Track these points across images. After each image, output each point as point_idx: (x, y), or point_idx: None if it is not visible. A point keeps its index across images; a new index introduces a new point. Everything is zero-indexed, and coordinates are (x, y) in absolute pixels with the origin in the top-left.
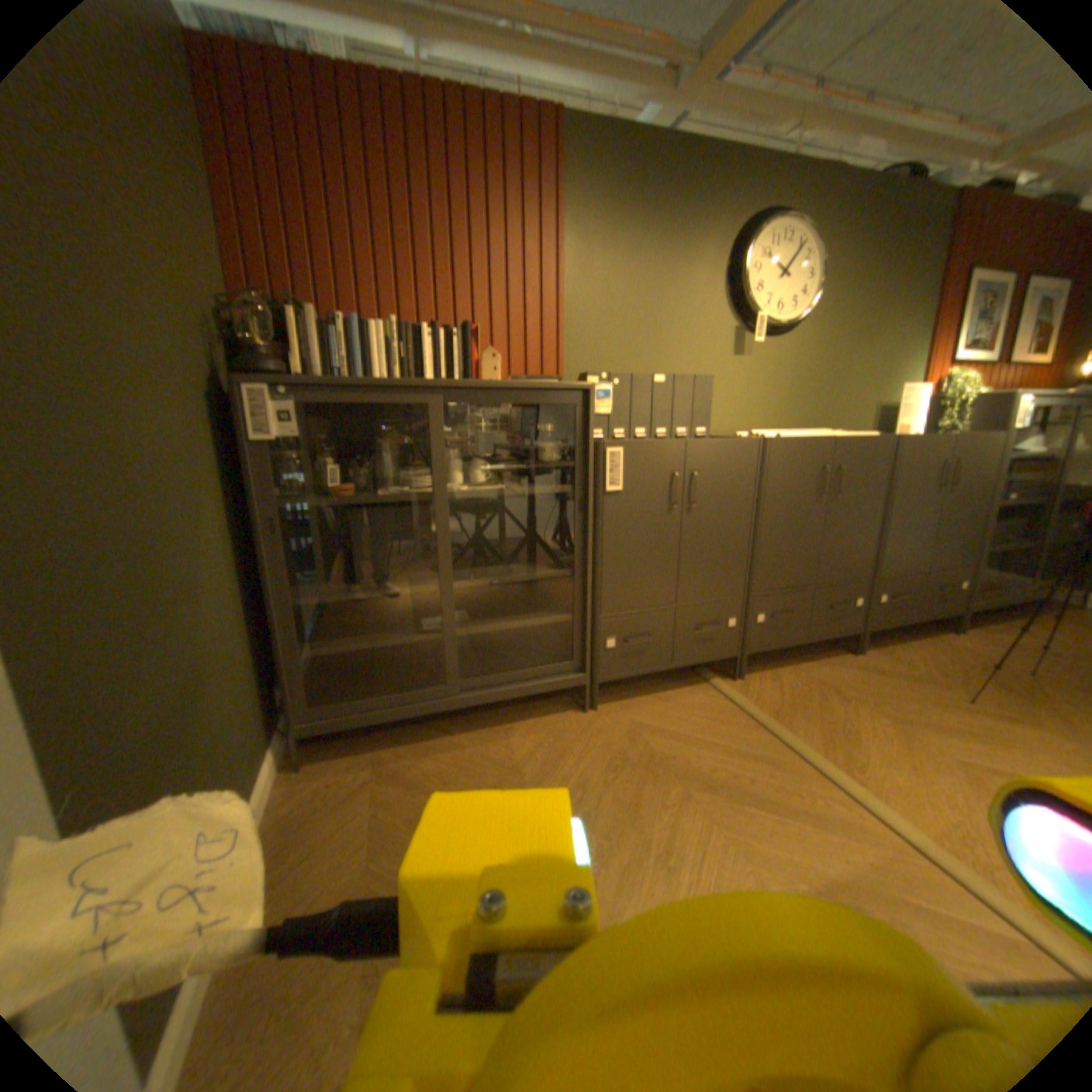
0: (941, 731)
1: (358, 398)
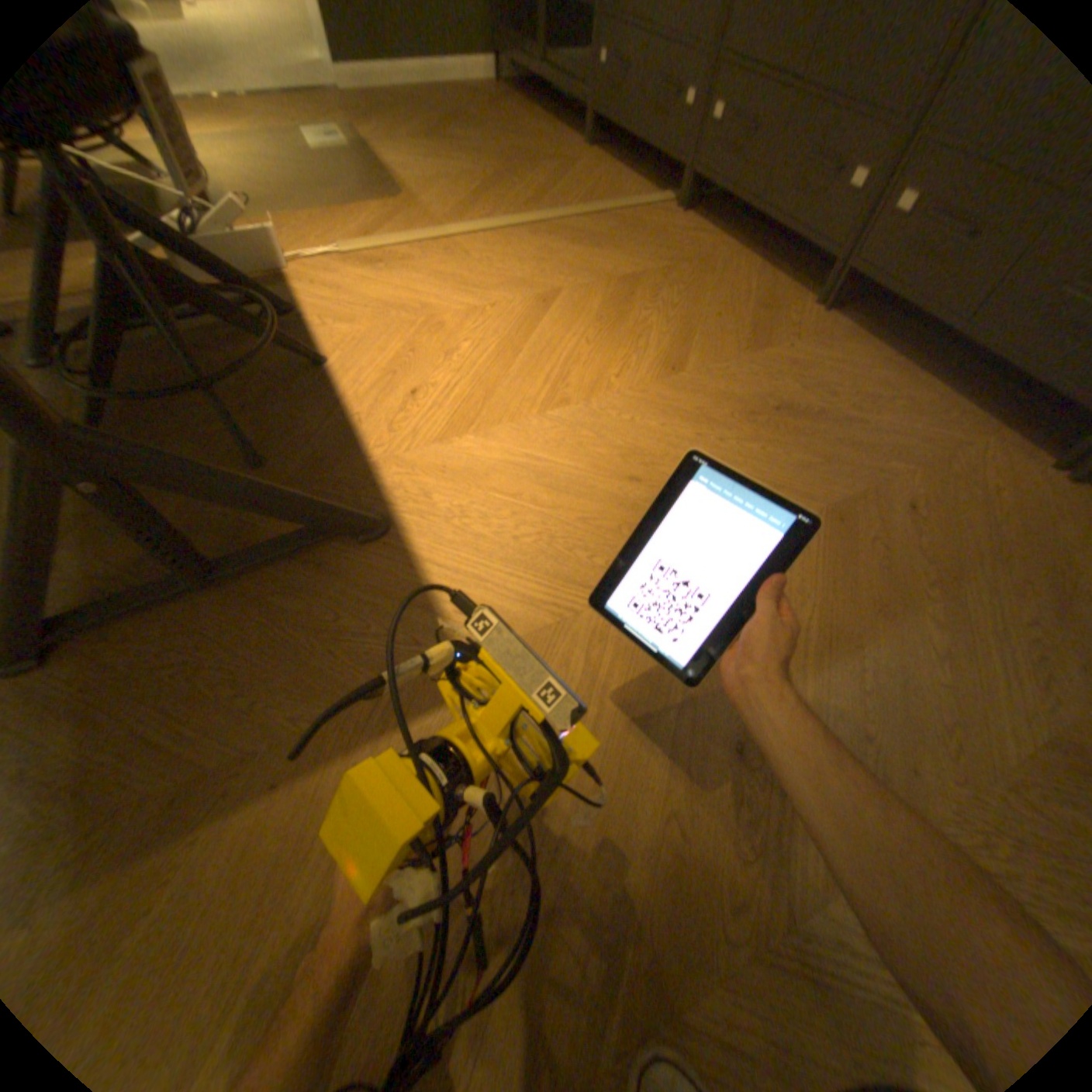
0: (621, 301)
1: None
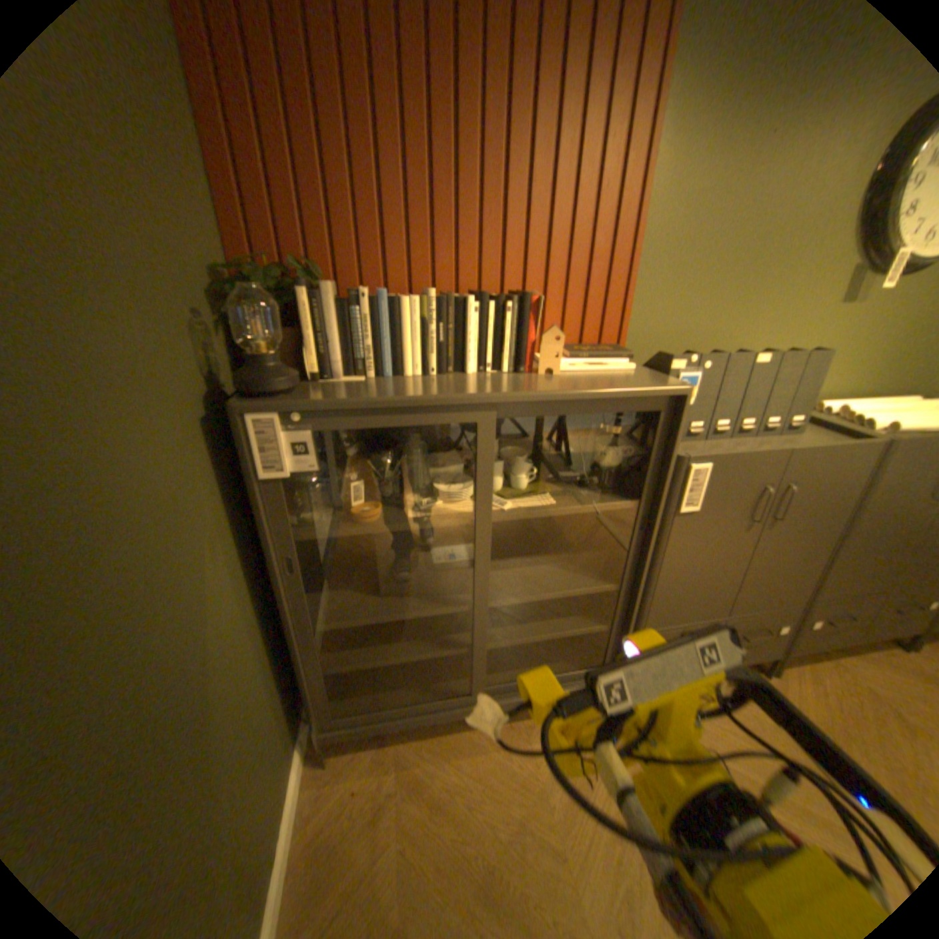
0: None
1: (393, 422)
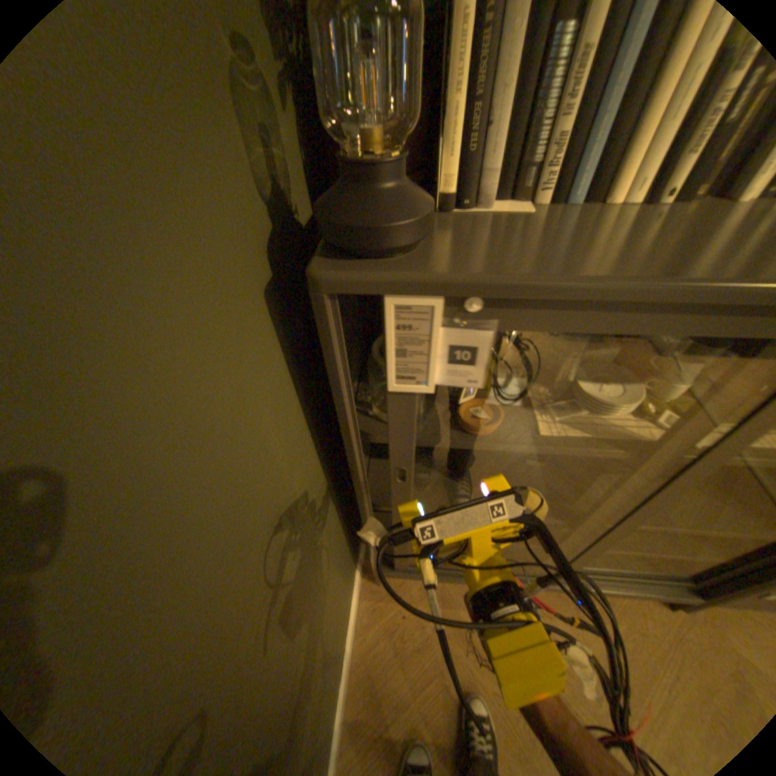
0: None
1: (611, 324)
